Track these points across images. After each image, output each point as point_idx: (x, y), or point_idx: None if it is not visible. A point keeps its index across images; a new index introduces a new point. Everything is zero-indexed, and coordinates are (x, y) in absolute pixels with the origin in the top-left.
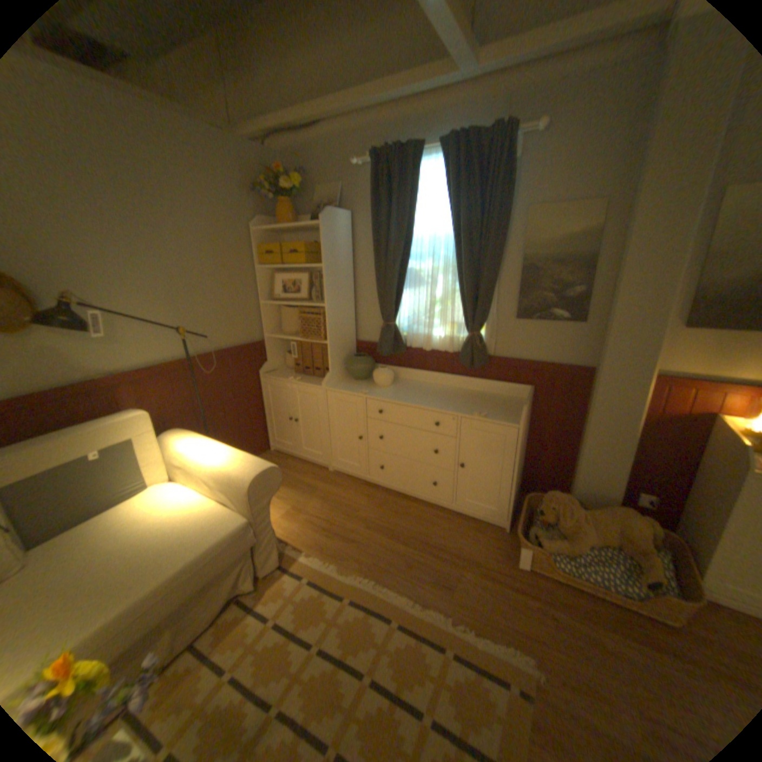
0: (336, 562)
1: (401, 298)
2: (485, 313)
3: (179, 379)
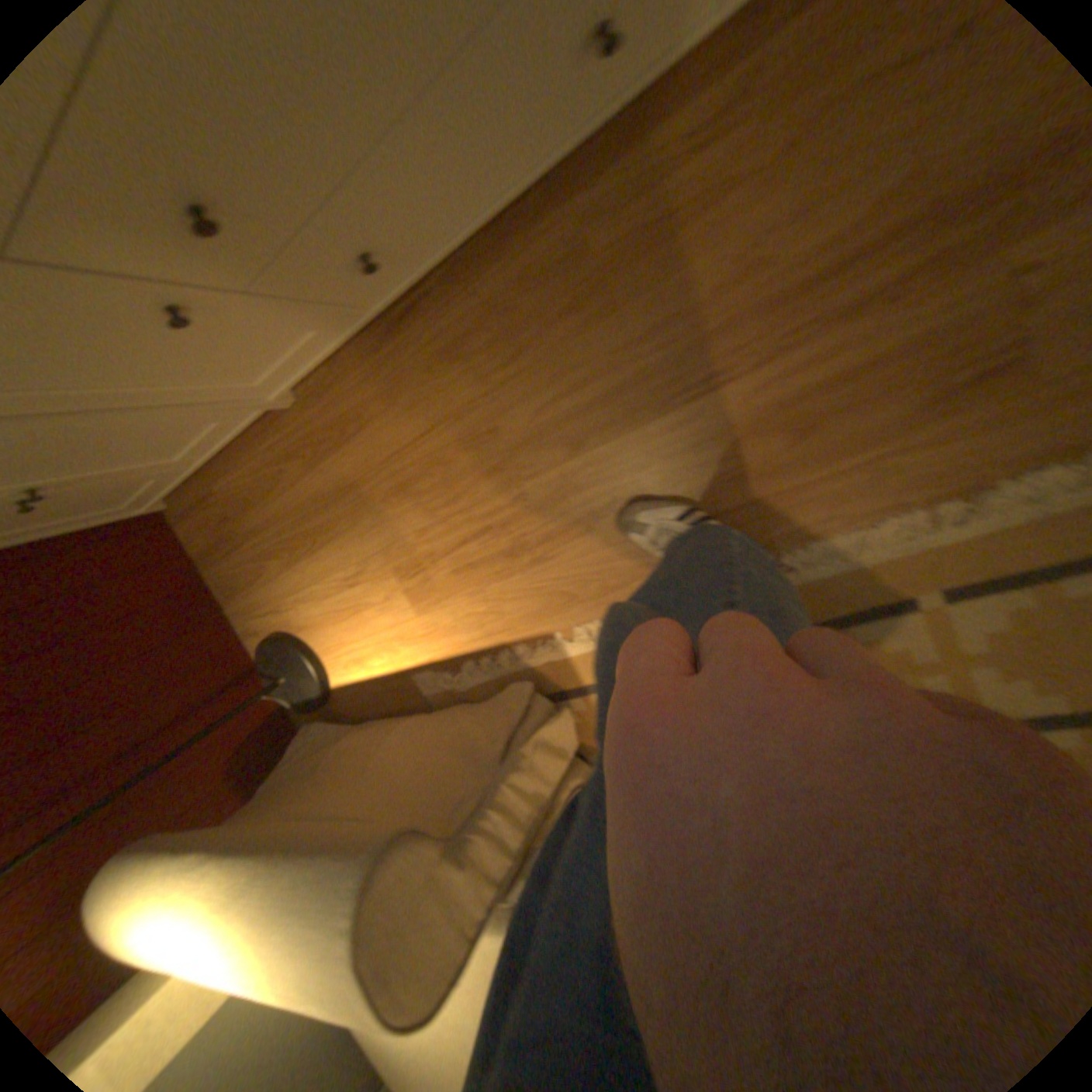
0: (630, 585)
1: None
2: None
3: None
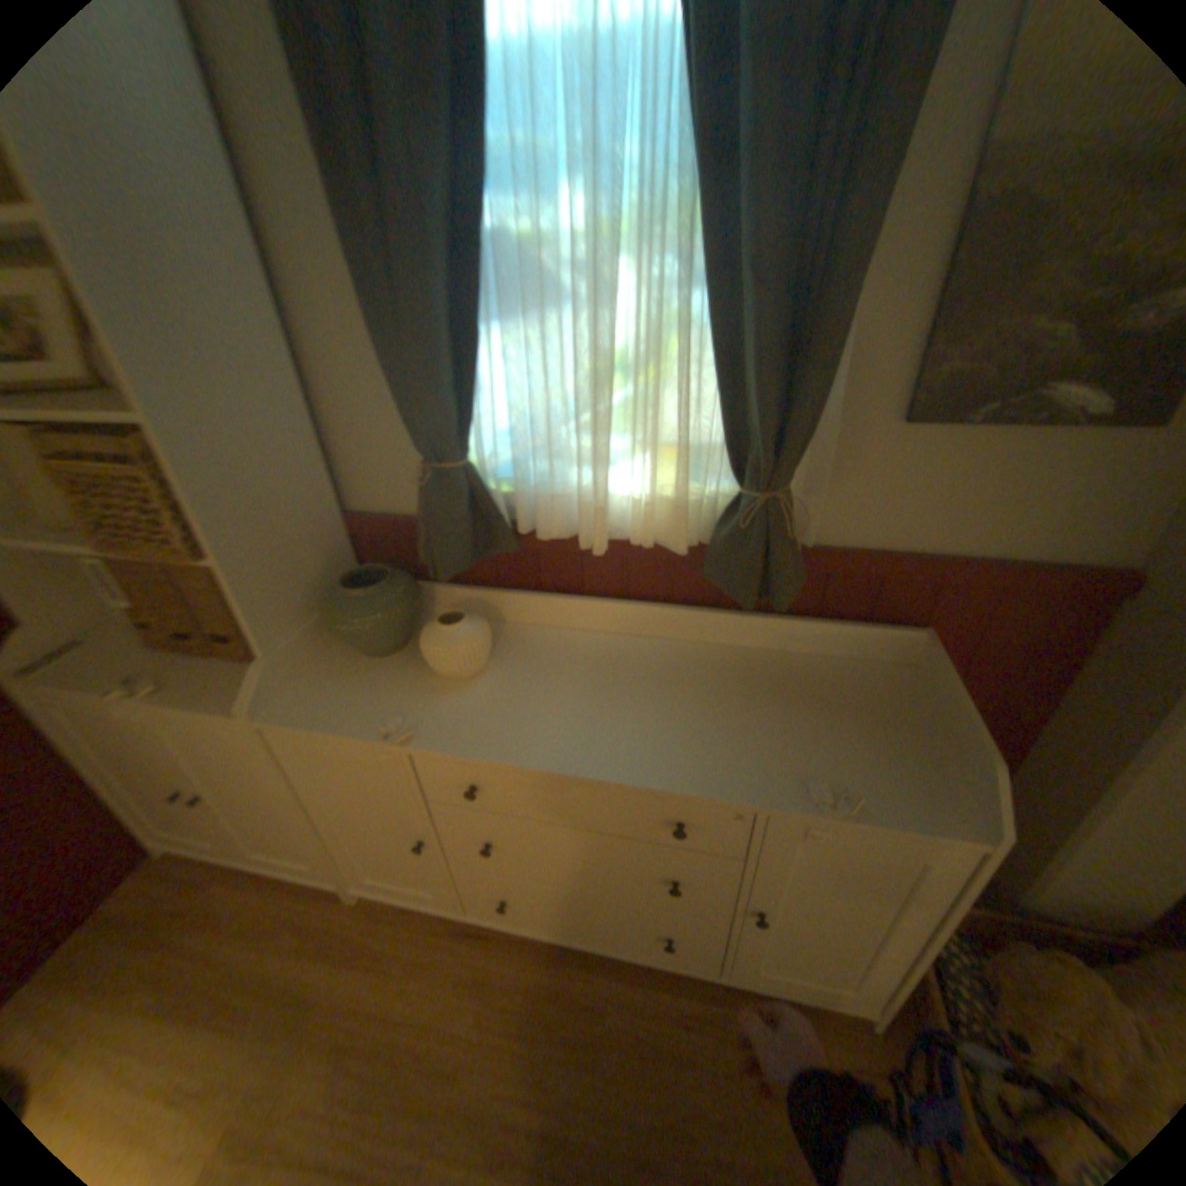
0: None
1: (476, 358)
2: (815, 409)
3: None
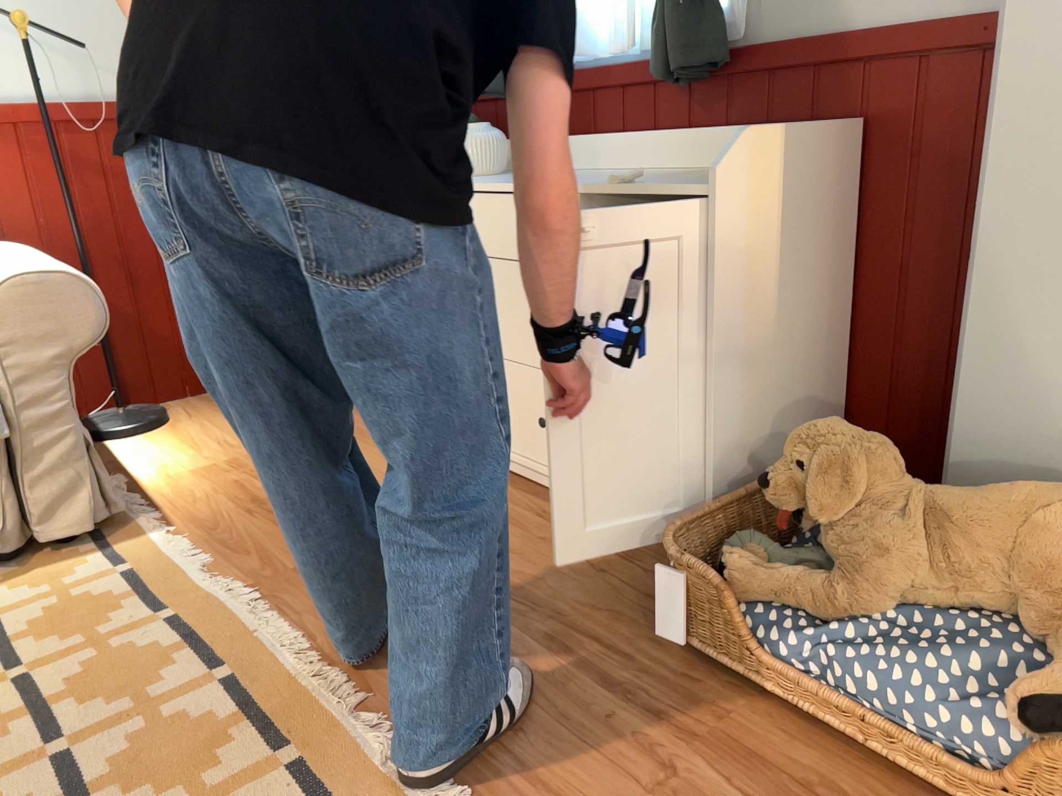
0: (222, 552)
1: None
2: None
3: (44, 149)
